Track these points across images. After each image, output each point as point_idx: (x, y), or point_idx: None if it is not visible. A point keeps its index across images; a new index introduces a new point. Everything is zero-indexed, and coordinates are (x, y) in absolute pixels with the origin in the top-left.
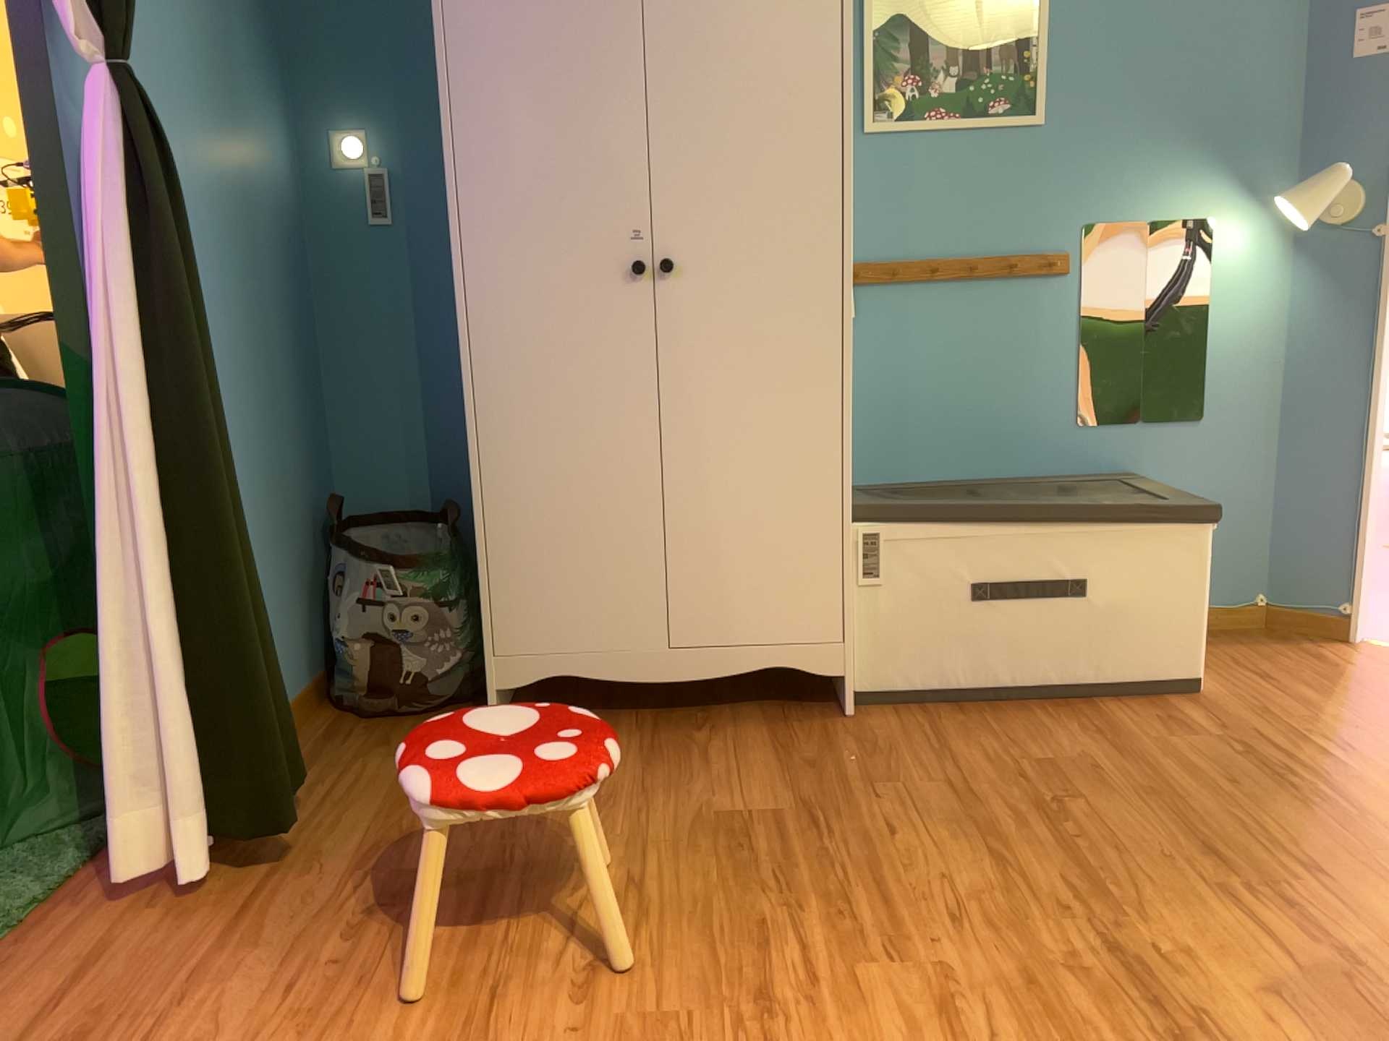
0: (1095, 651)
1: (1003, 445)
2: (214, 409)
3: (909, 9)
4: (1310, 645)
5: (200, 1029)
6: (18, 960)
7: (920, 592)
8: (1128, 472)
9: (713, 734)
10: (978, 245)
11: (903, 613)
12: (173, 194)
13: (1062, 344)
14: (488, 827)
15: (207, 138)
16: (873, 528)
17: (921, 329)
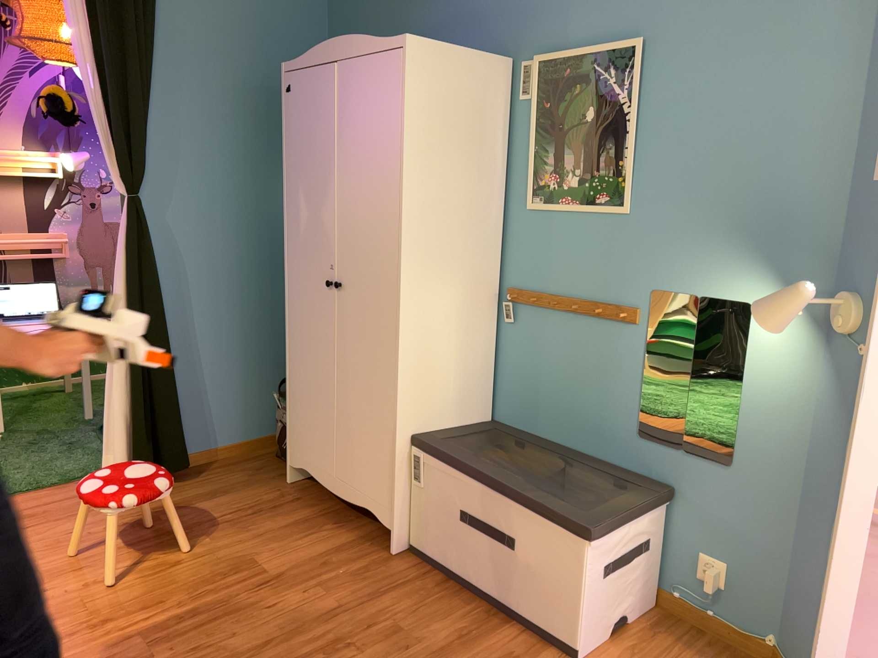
0: (518, 592)
1: (590, 432)
2: (160, 319)
3: (554, 131)
4: None
5: (37, 535)
6: (59, 492)
7: (437, 503)
8: (670, 485)
9: (333, 531)
10: (585, 291)
11: (429, 512)
12: (148, 238)
13: (632, 373)
14: (199, 521)
15: (233, 201)
16: (416, 454)
17: (549, 339)
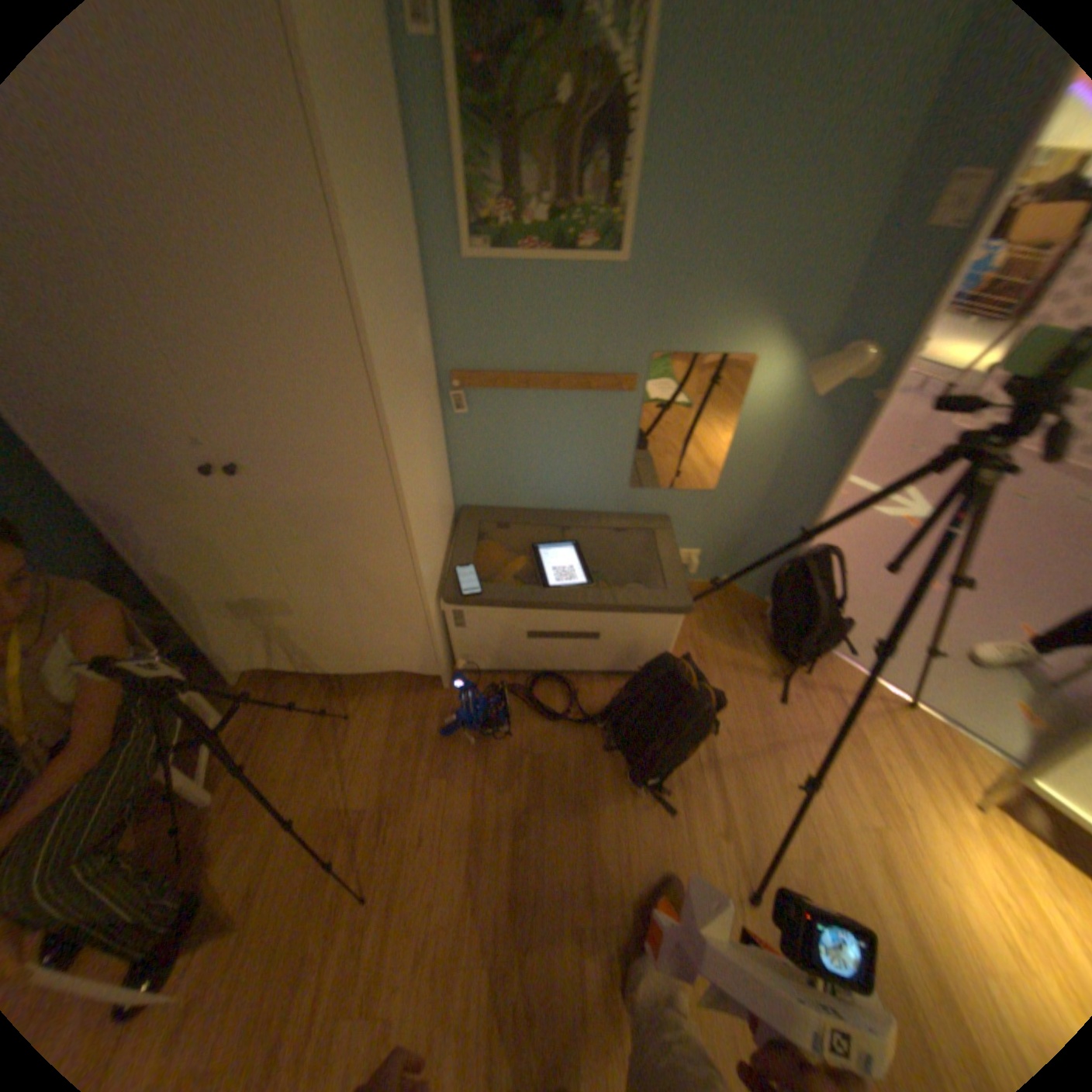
0: (600, 661)
1: (577, 496)
2: None
3: (498, 119)
4: (742, 615)
5: None
6: None
7: (491, 635)
8: (658, 515)
9: (363, 706)
10: (565, 365)
11: (481, 644)
12: None
13: (624, 439)
14: (195, 820)
15: None
16: (455, 610)
17: (520, 423)
